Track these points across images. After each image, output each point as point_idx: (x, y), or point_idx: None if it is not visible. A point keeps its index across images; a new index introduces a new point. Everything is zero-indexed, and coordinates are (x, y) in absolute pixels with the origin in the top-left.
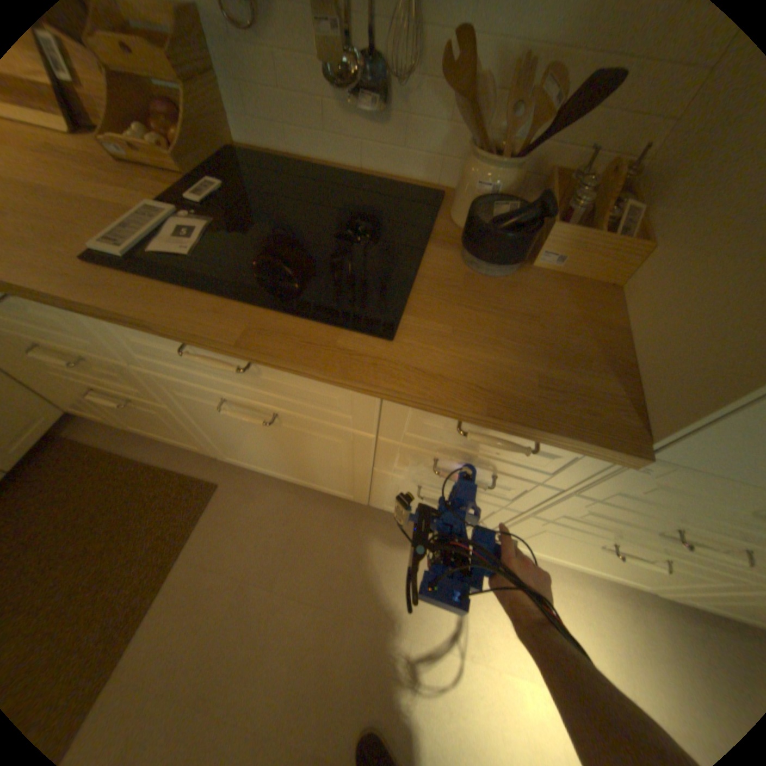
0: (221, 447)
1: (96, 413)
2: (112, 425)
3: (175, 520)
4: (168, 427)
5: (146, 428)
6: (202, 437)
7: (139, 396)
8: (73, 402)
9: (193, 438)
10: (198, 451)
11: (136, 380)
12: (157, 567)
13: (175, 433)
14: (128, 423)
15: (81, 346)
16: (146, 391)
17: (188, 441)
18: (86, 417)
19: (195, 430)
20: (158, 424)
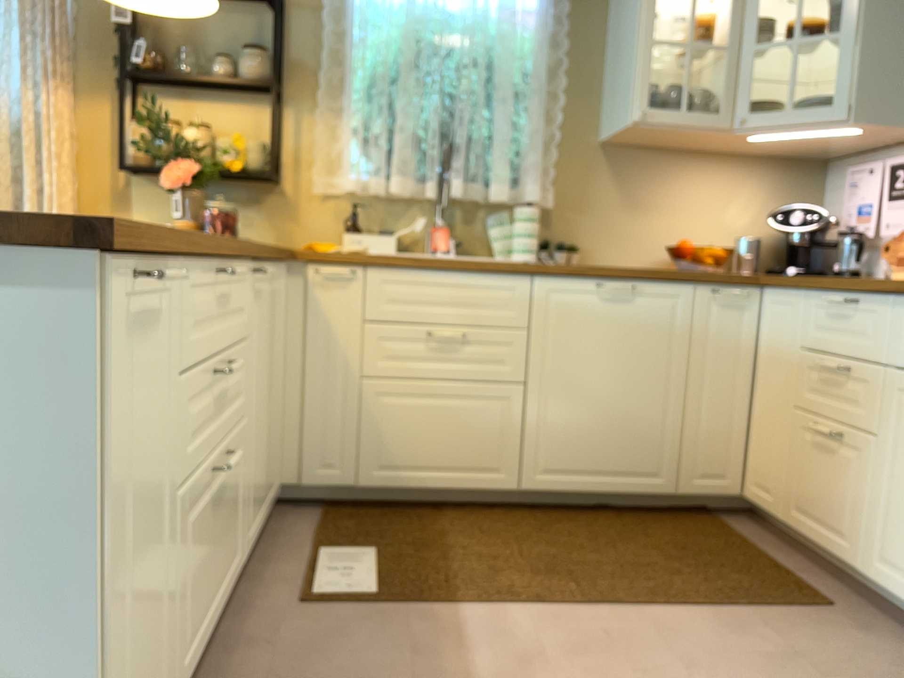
0: (893, 528)
1: (783, 484)
2: (780, 512)
3: (771, 595)
4: (852, 489)
5: (819, 505)
6: (881, 503)
7: (864, 422)
8: (775, 465)
9: (866, 514)
10: (850, 557)
11: (881, 392)
12: (728, 601)
13: (851, 506)
14: (805, 498)
15: (867, 351)
16: (879, 410)
17: (855, 525)
18: (762, 500)
19: (884, 486)
20: (844, 485)
